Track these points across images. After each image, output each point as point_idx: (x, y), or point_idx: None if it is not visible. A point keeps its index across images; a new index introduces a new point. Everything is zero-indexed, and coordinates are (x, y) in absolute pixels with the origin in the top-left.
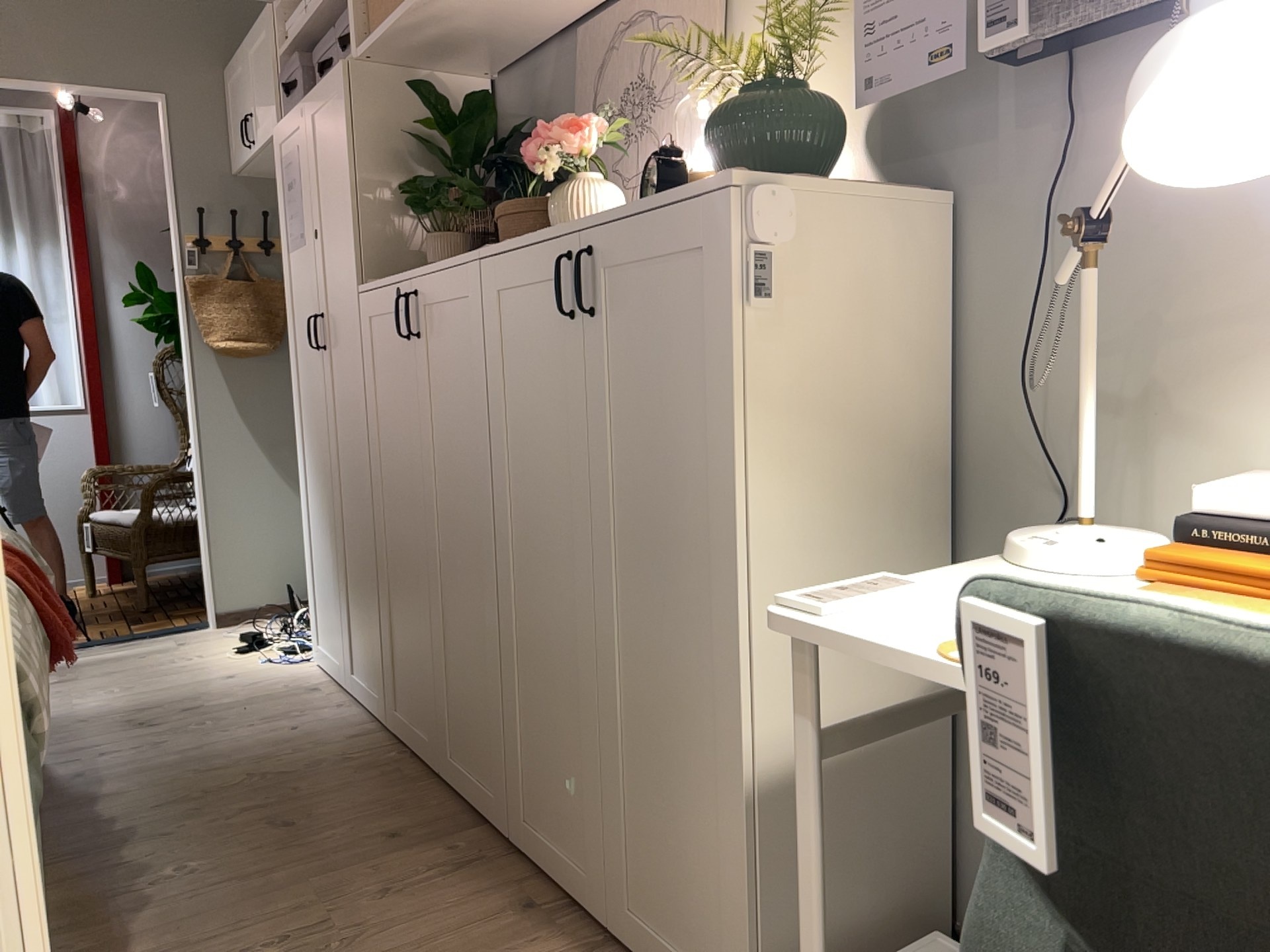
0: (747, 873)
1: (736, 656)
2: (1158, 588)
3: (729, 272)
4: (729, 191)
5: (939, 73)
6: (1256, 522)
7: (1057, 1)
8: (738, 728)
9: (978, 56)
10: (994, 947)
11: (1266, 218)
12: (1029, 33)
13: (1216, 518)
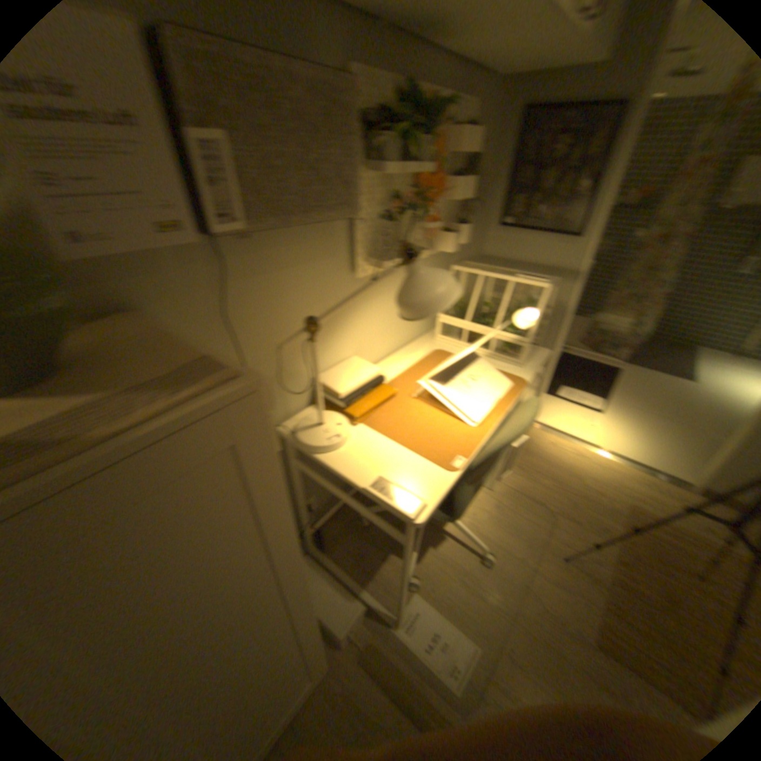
0: (320, 635)
1: (305, 590)
2: (363, 421)
3: (269, 440)
4: (255, 388)
5: (169, 232)
6: (355, 389)
7: (255, 204)
8: (309, 609)
9: (205, 226)
10: (464, 504)
11: (304, 297)
12: (245, 221)
13: (342, 394)
